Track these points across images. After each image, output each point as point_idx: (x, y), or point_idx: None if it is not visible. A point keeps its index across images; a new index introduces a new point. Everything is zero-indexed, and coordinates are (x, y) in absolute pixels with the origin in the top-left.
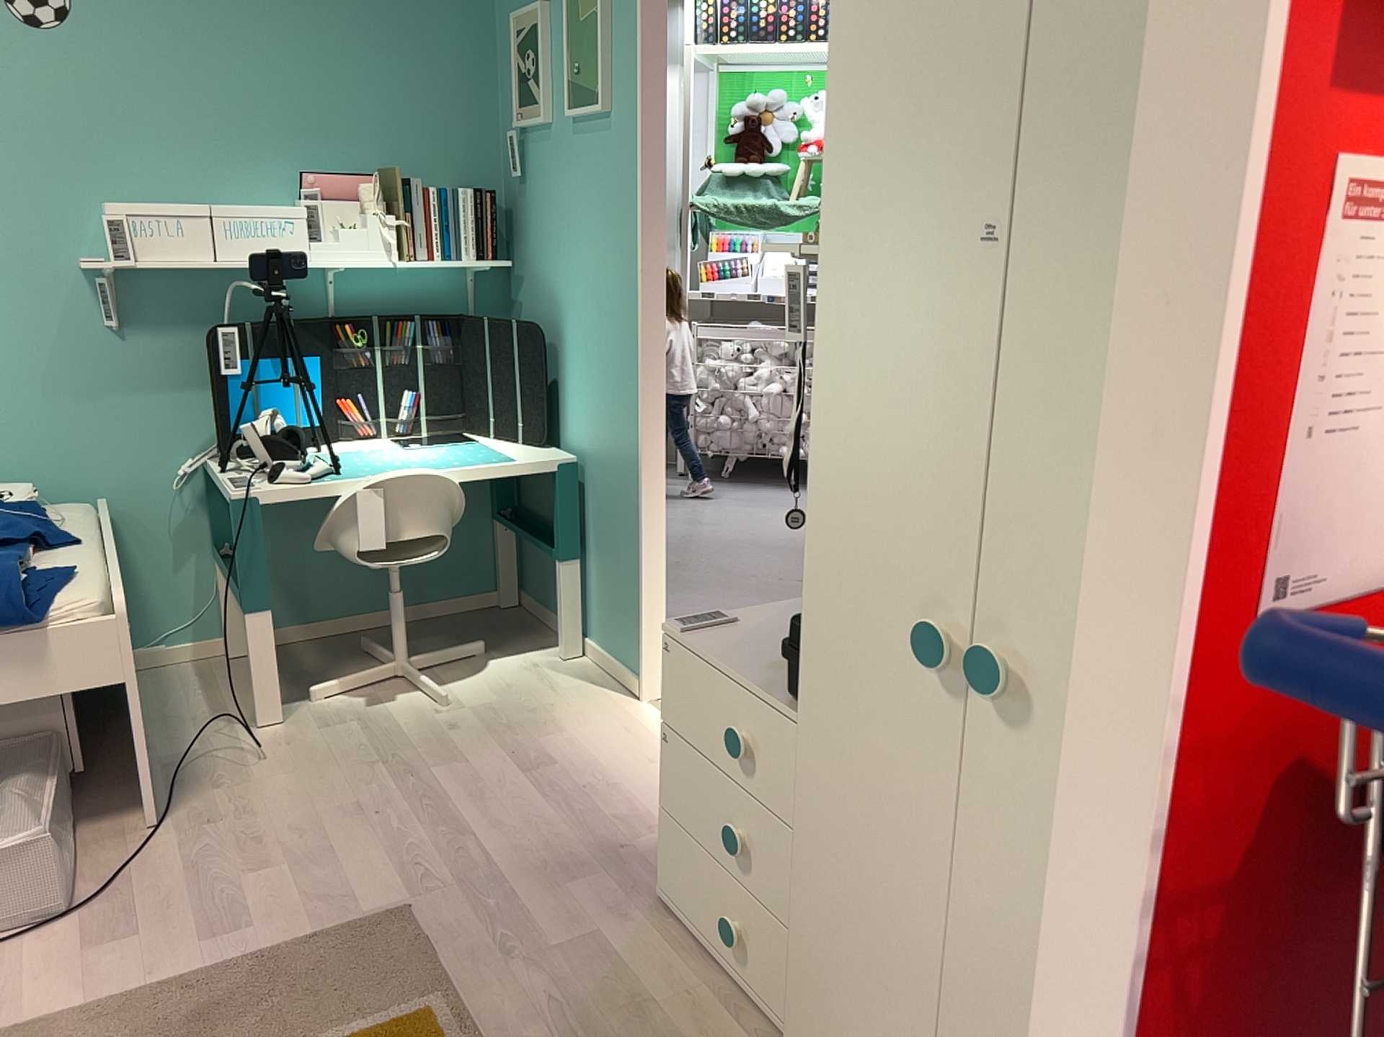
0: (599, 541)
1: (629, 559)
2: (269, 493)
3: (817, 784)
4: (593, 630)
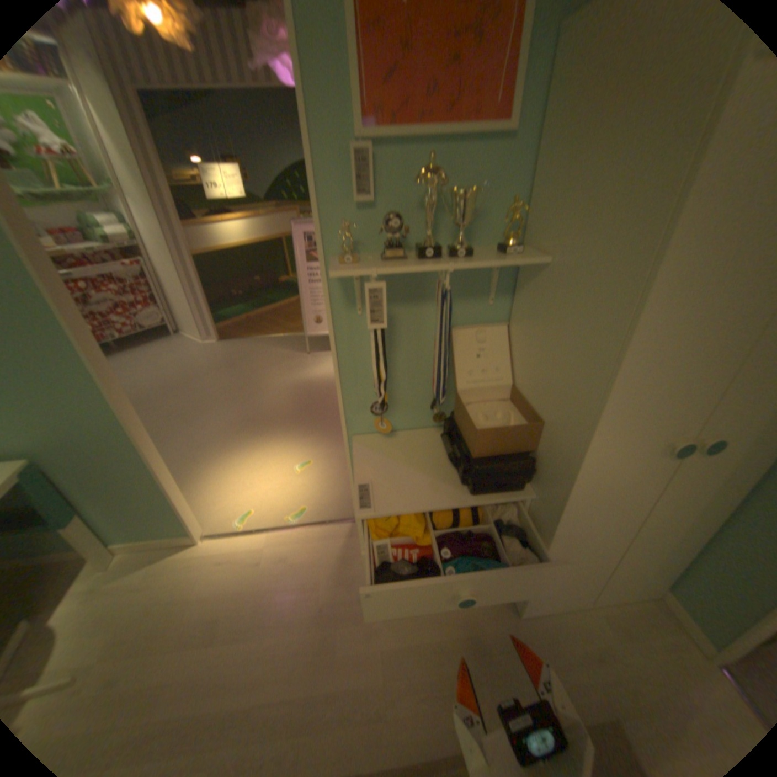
0: (92, 494)
1: (141, 489)
2: None
3: (574, 523)
4: (114, 537)
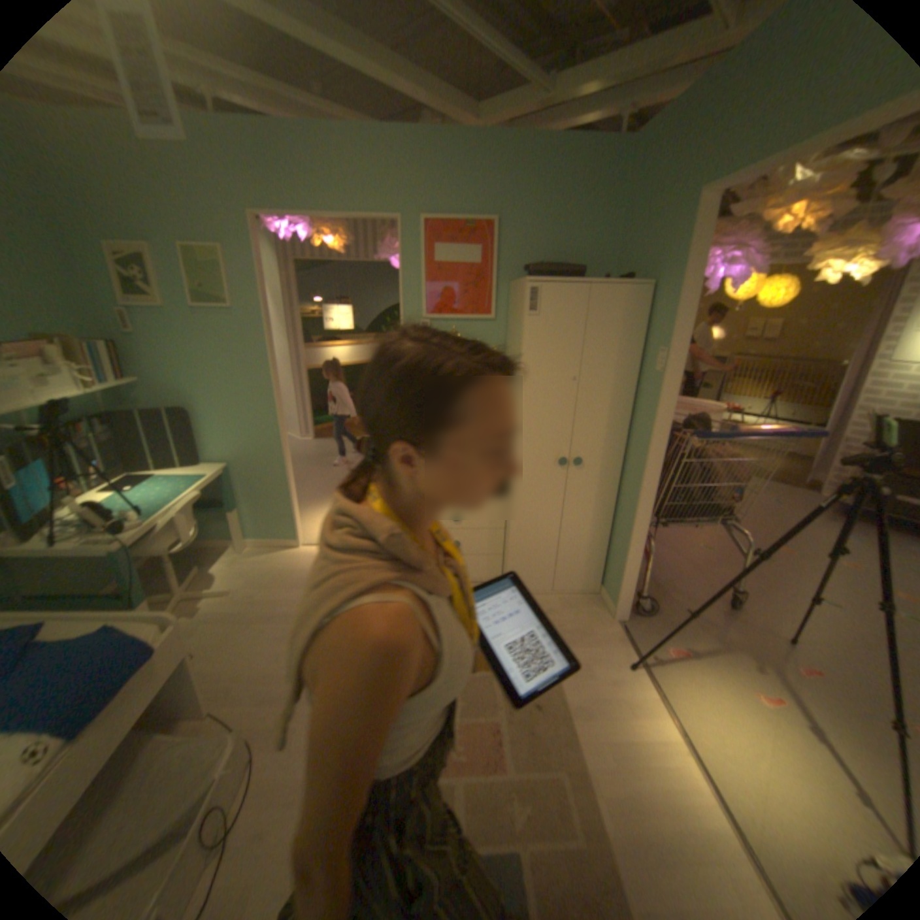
0: (248, 497)
1: (277, 497)
2: (128, 541)
3: (517, 507)
4: (248, 535)
